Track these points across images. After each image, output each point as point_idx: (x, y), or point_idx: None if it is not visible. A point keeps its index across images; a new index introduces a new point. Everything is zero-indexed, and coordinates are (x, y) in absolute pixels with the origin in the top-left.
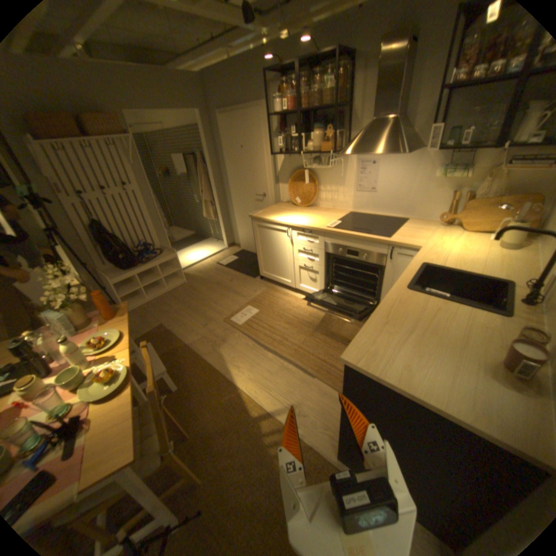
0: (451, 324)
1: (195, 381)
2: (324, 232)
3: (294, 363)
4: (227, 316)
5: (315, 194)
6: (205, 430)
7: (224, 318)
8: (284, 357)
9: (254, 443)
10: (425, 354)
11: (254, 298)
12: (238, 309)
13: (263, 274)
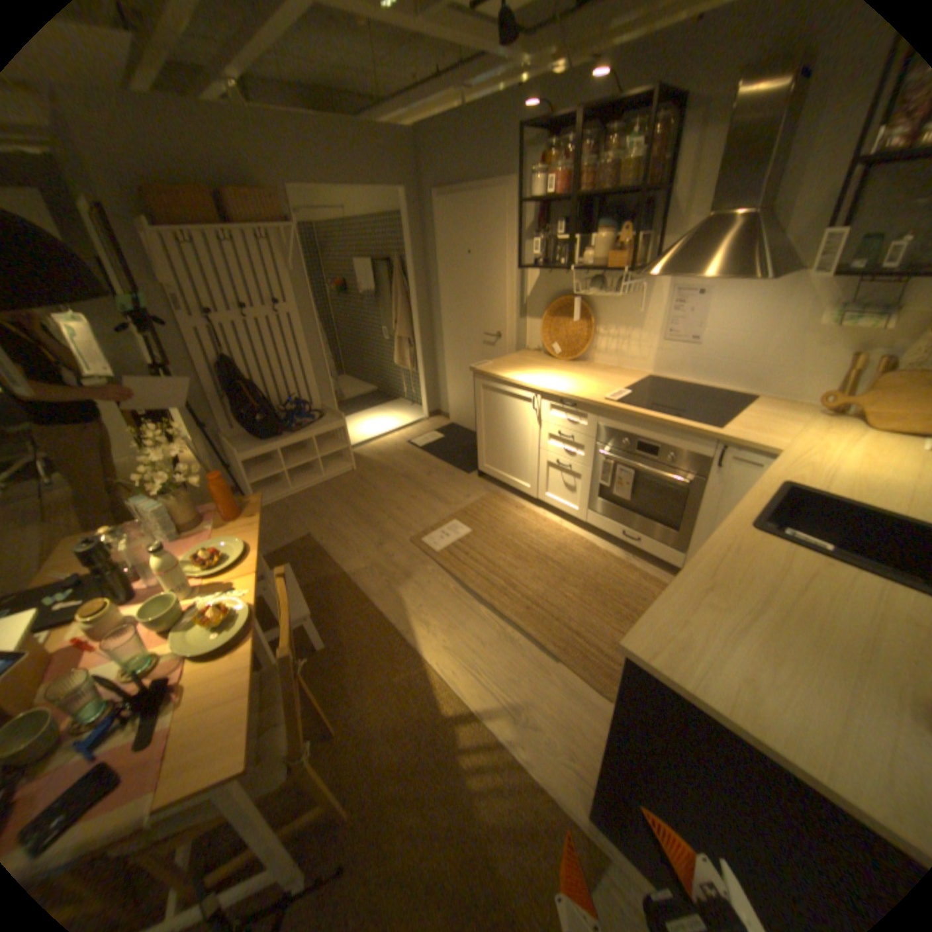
0: (840, 607)
1: (354, 638)
2: (600, 407)
3: (524, 630)
4: (417, 534)
5: (589, 341)
6: (362, 727)
7: (412, 537)
8: (507, 618)
9: (443, 763)
10: (787, 660)
11: (465, 508)
12: (436, 524)
13: (484, 468)
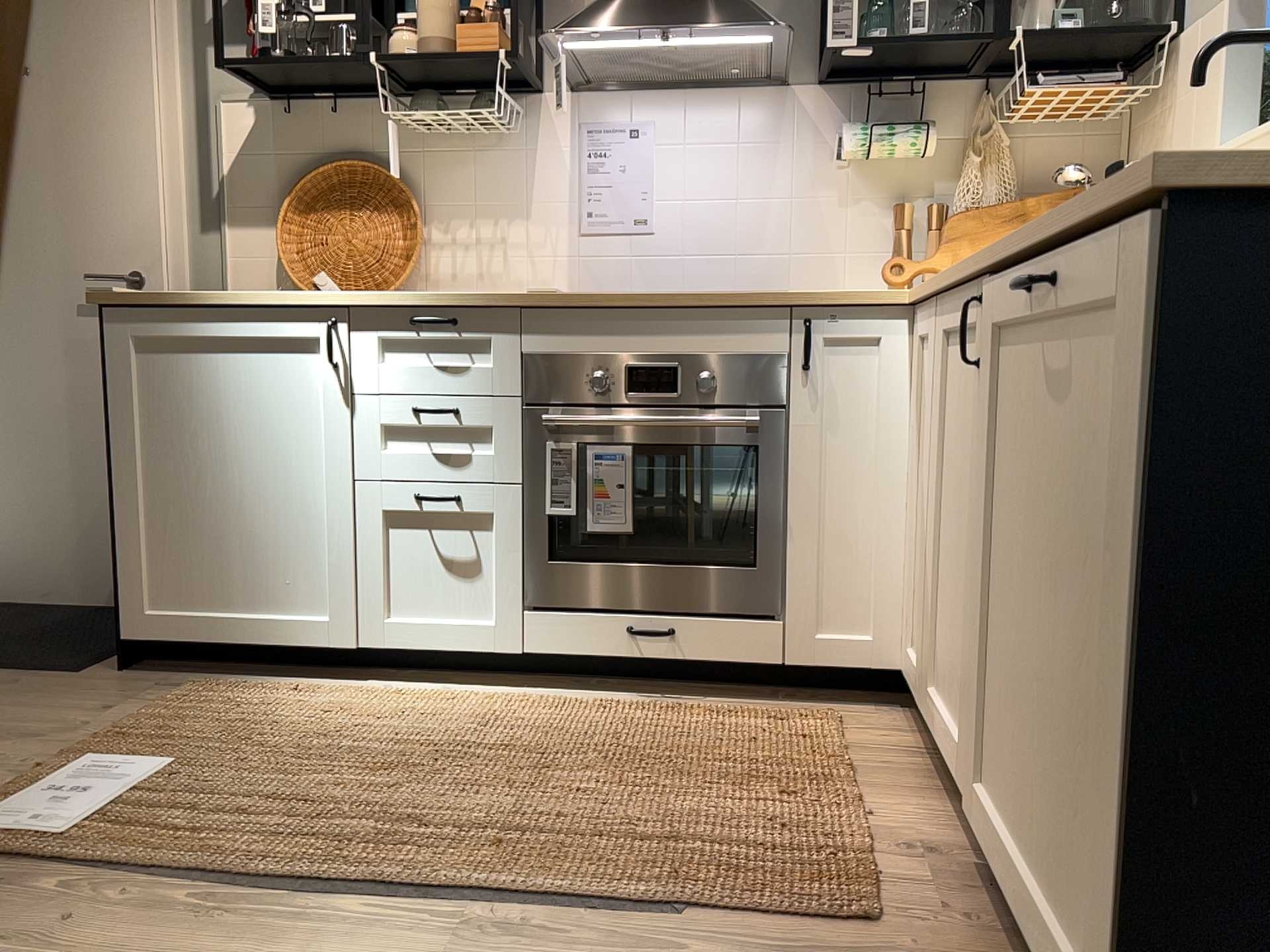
0: None
1: None
2: (524, 305)
3: (534, 897)
4: None
5: (412, 252)
6: None
7: None
8: (455, 893)
9: None
10: None
11: (116, 728)
12: (14, 786)
13: (149, 623)
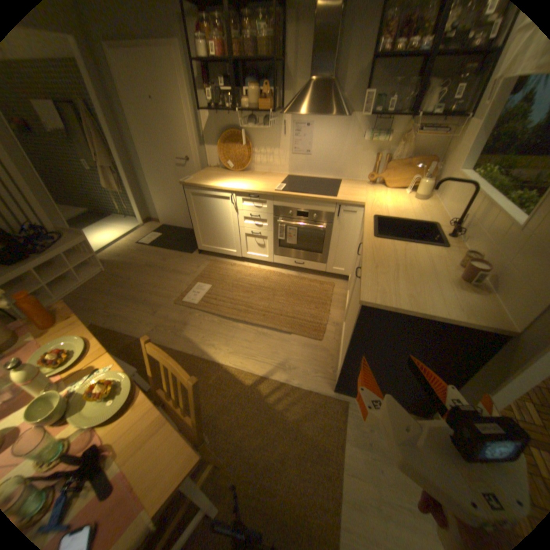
0: (417, 258)
1: None
2: (274, 195)
3: (267, 326)
4: (177, 297)
5: (250, 157)
6: (203, 414)
7: (174, 300)
8: (255, 323)
9: (259, 406)
10: (414, 283)
11: (200, 273)
12: (187, 288)
13: (203, 247)
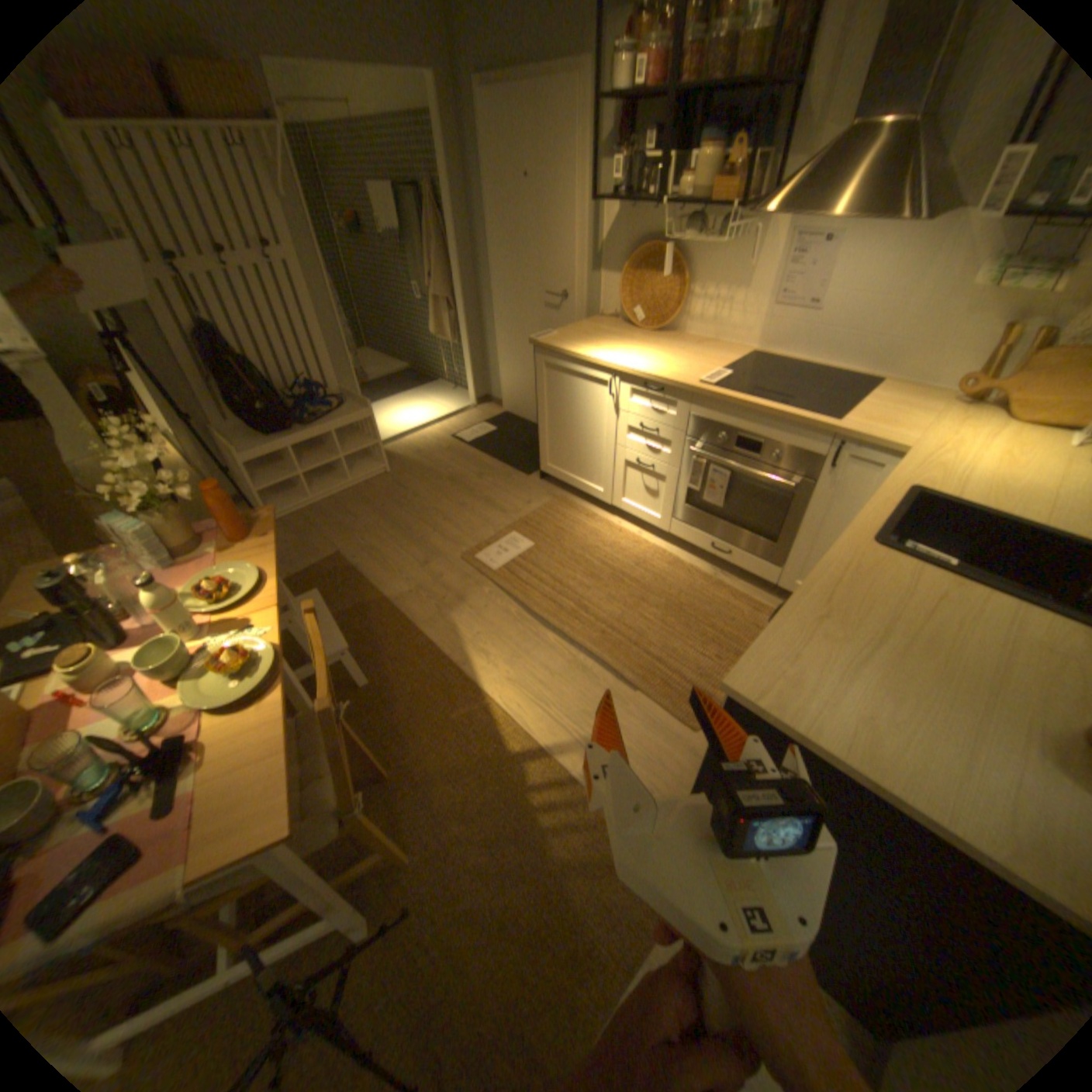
0: (969, 634)
1: (401, 671)
2: (693, 393)
3: (598, 657)
4: (469, 550)
5: (680, 304)
6: (418, 767)
7: (463, 554)
8: (578, 644)
9: (511, 801)
10: (909, 696)
11: (526, 517)
12: (492, 538)
13: (548, 469)
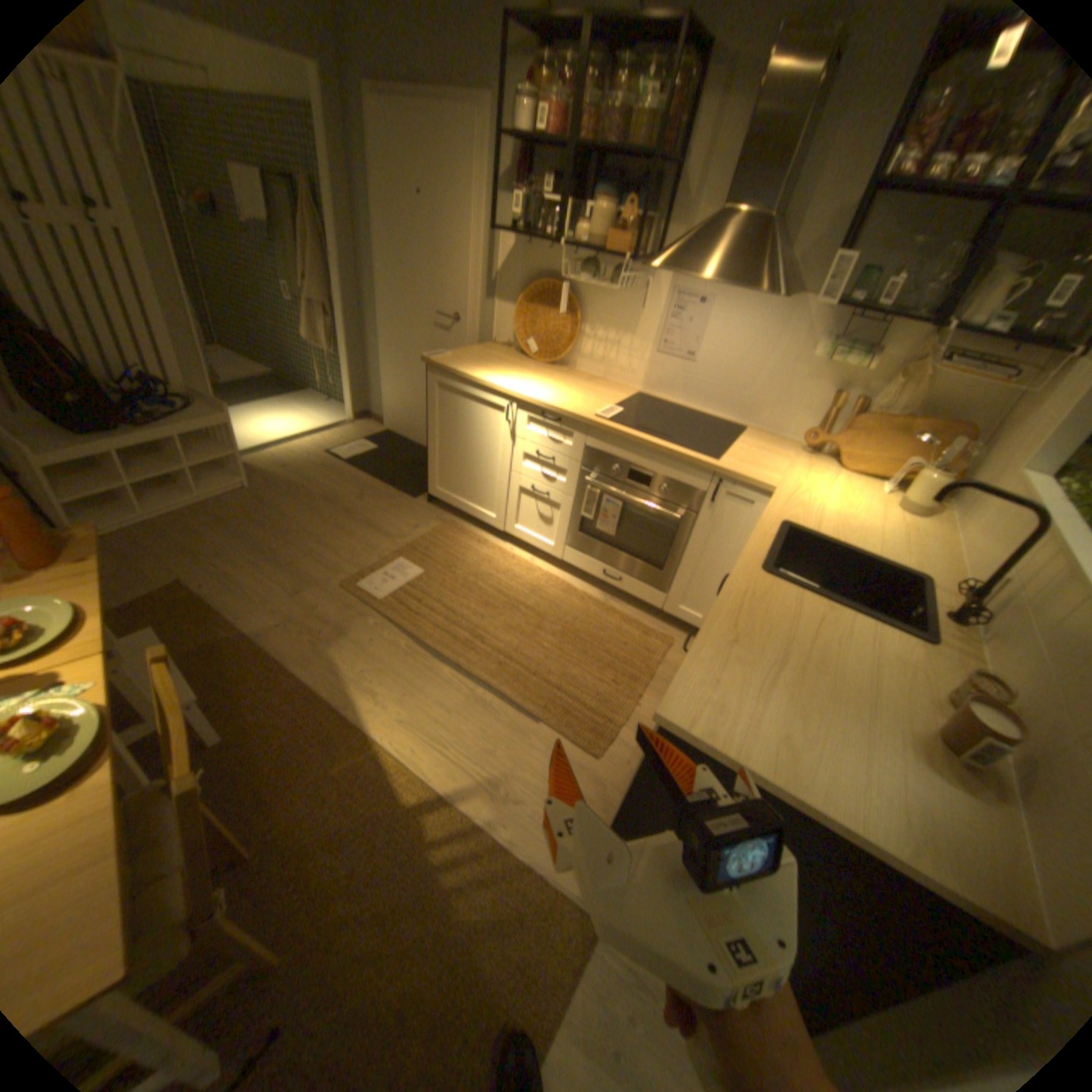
0: (845, 651)
1: (267, 722)
2: (590, 426)
3: (498, 690)
4: (350, 578)
5: (573, 342)
6: (291, 838)
7: (342, 581)
8: (476, 677)
9: (407, 863)
10: (812, 711)
11: (414, 542)
12: (376, 564)
13: (437, 492)
